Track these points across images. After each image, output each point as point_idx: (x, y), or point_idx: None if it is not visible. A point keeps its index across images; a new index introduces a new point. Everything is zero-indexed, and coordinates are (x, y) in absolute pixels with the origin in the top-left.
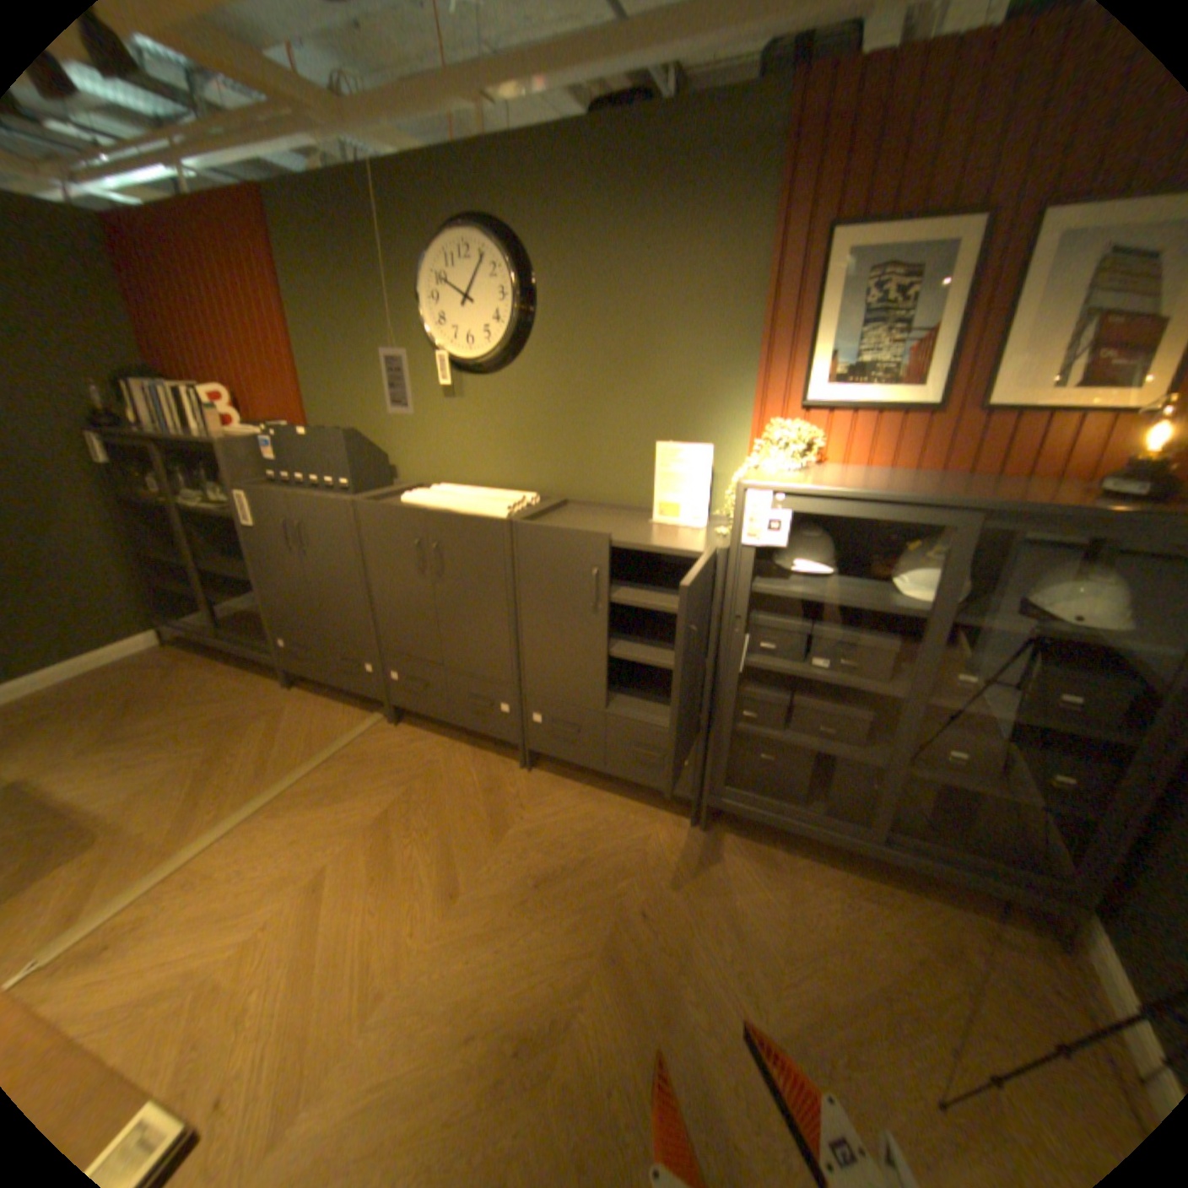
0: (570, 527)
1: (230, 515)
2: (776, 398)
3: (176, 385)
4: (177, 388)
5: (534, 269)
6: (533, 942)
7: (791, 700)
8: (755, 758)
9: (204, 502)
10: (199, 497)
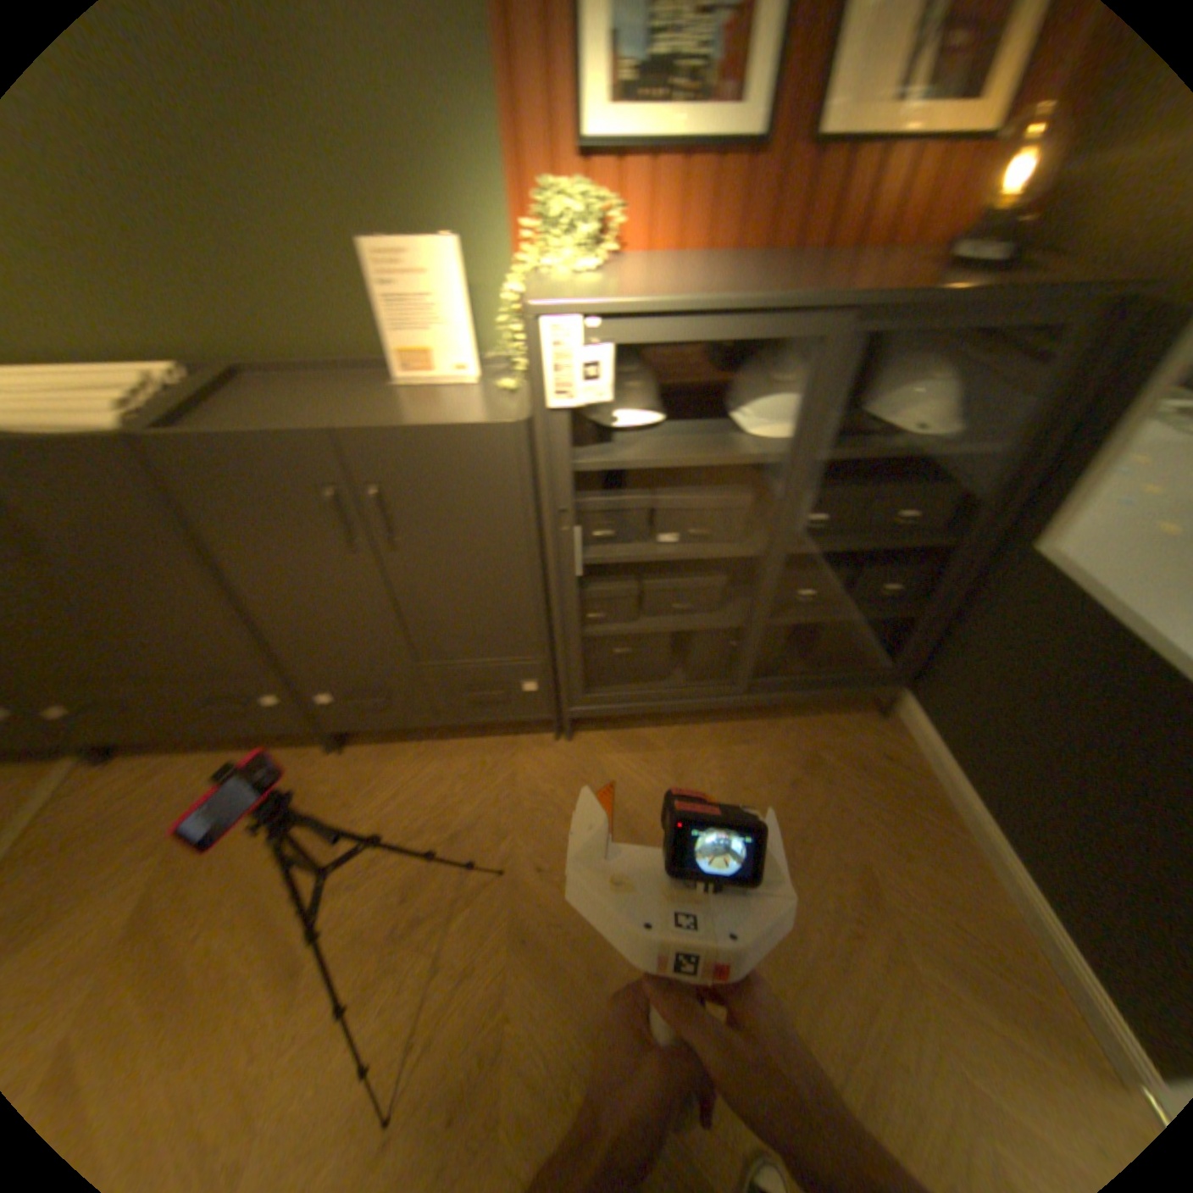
0: (251, 425)
1: None
2: (534, 134)
3: None
4: None
5: None
6: (423, 971)
7: (639, 586)
8: (608, 653)
9: None
10: None
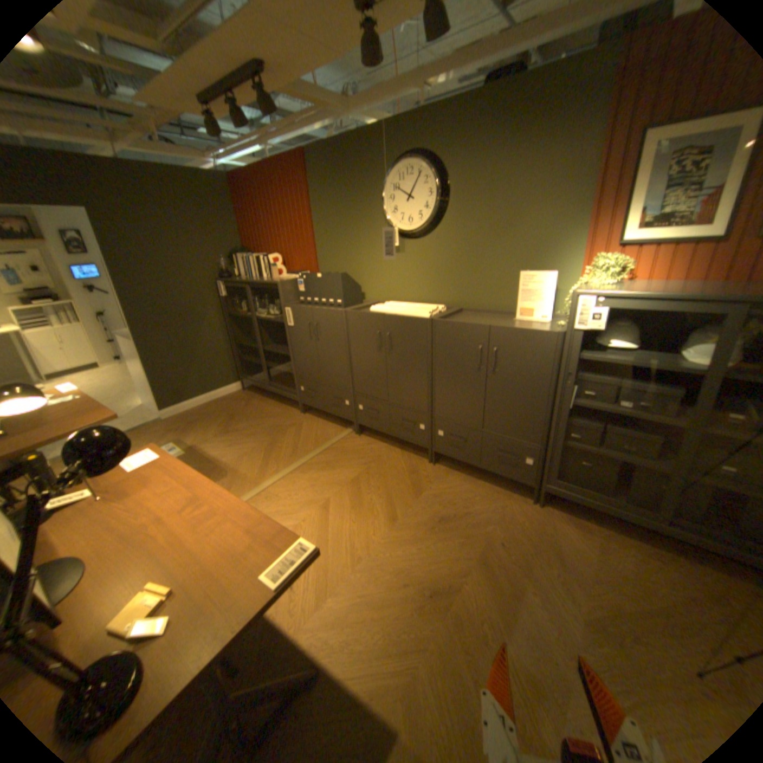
0: (466, 322)
1: (282, 321)
2: (602, 240)
3: (258, 255)
4: (259, 257)
5: (449, 176)
6: (439, 548)
7: (605, 428)
8: (579, 464)
9: (268, 315)
10: (266, 313)
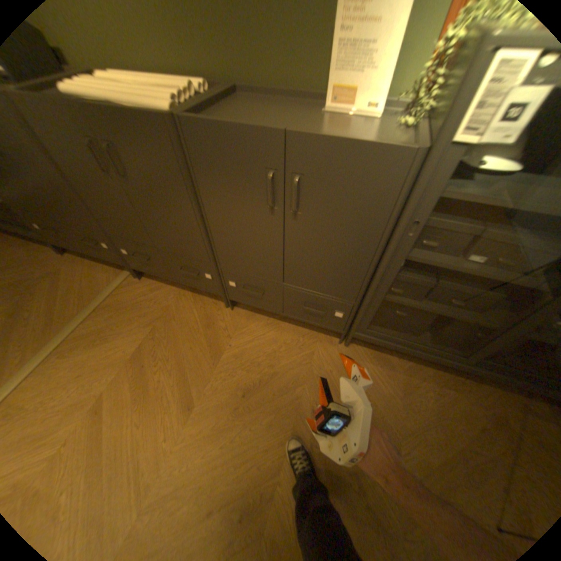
0: (239, 120)
1: None
2: None
3: None
4: None
5: None
6: (244, 436)
7: (436, 282)
8: (391, 312)
9: None
10: None
